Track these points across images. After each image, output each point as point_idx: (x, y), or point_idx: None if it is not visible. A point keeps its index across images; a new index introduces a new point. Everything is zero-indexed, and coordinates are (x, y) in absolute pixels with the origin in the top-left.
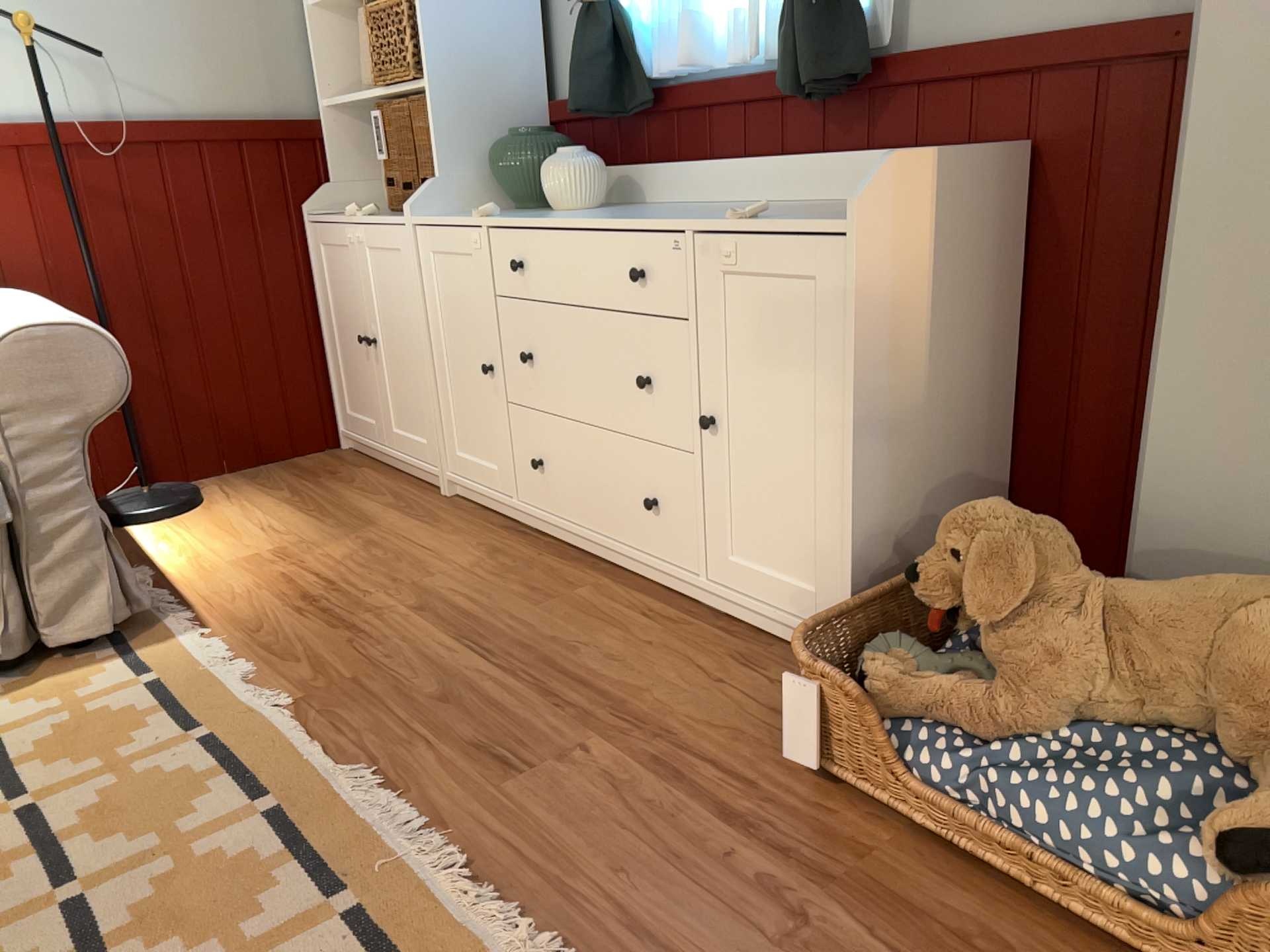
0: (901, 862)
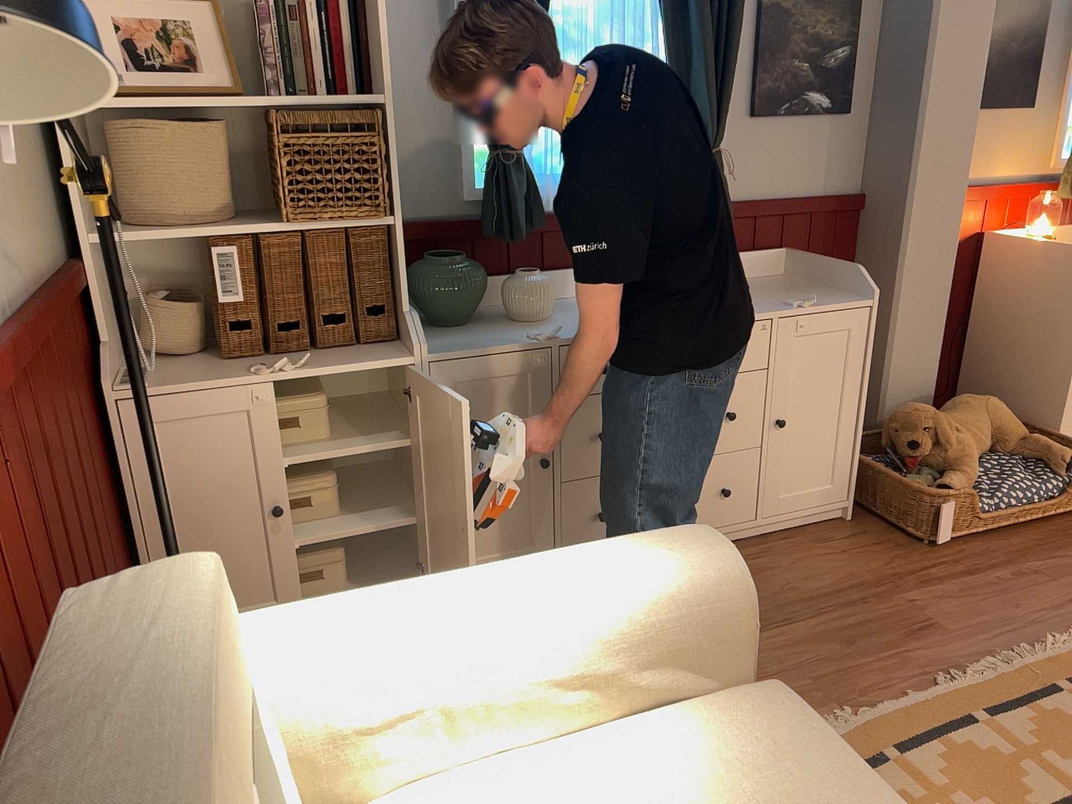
0: (996, 544)
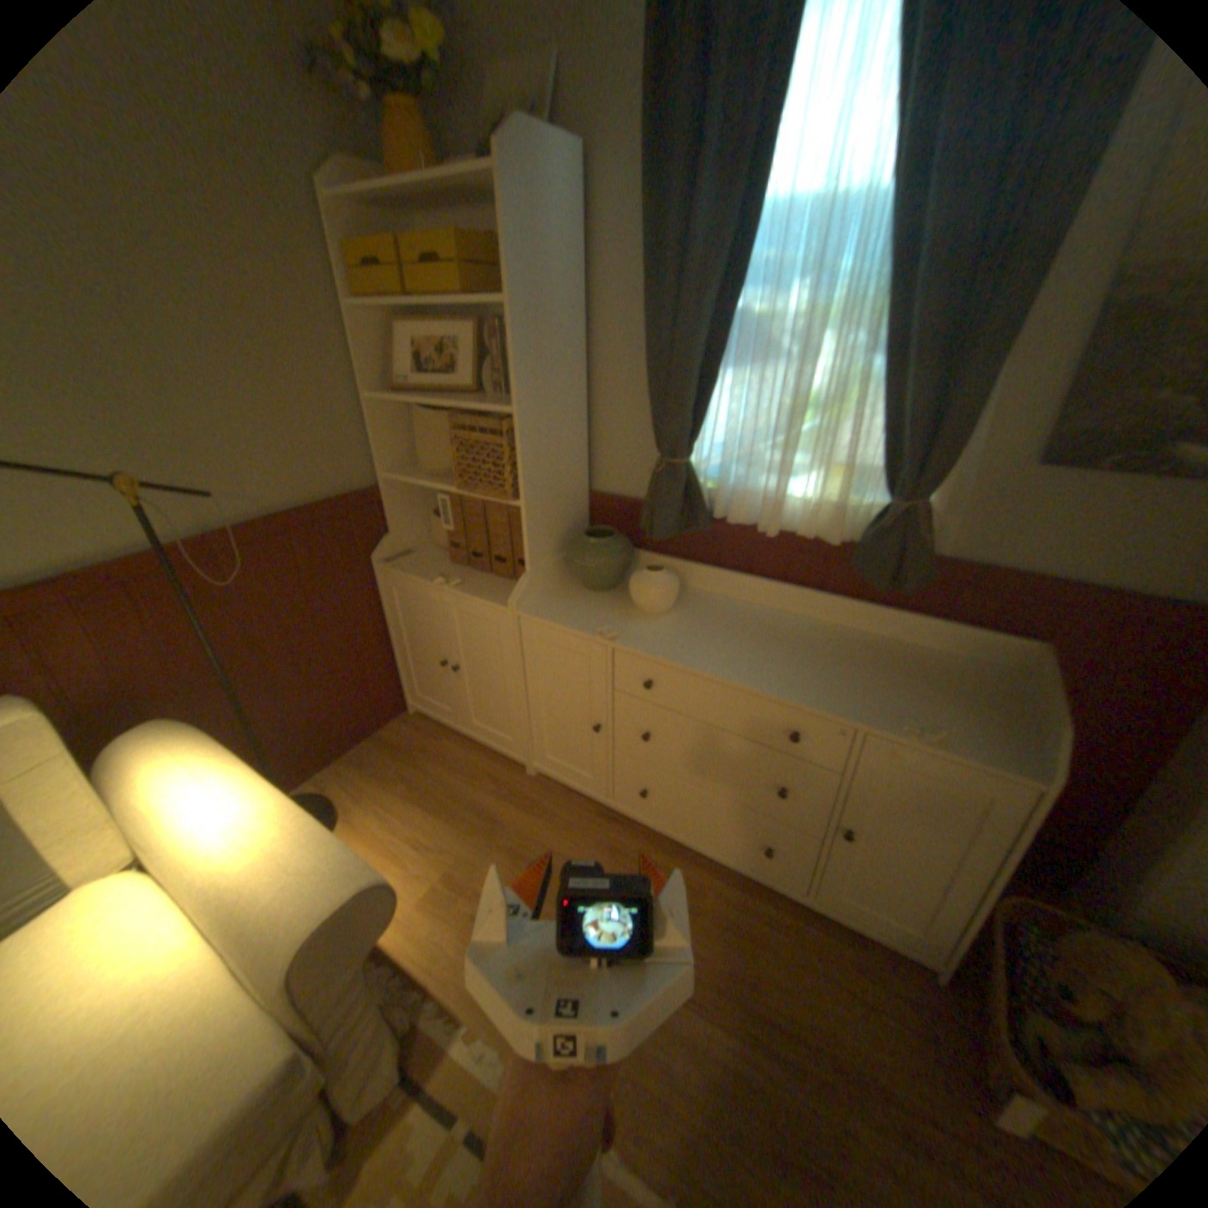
0: None
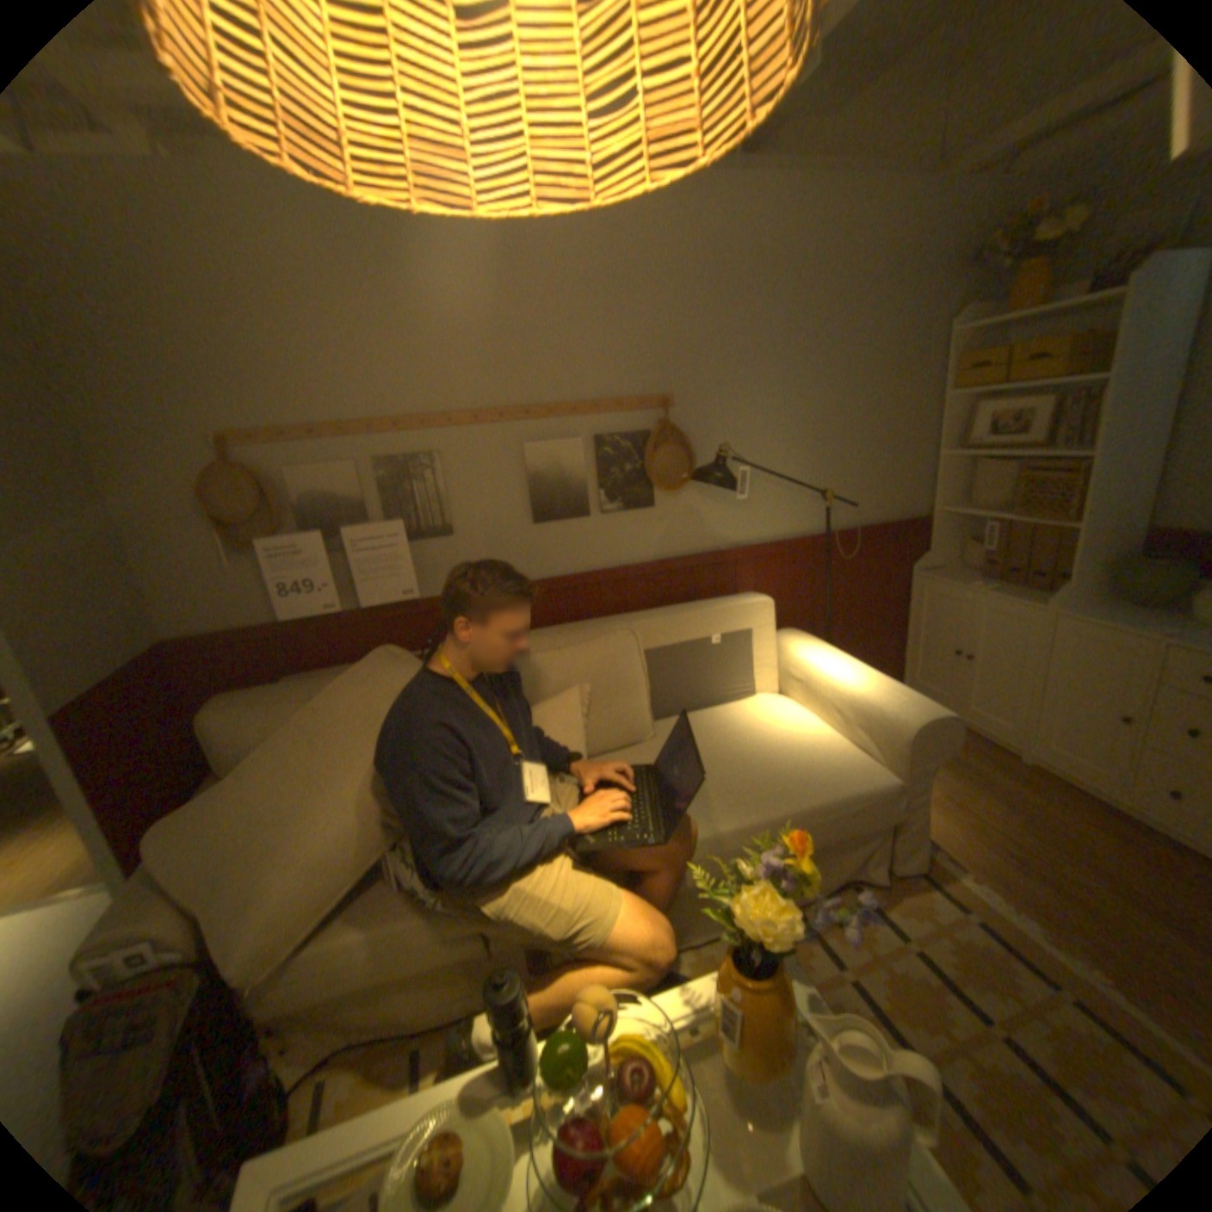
0: None
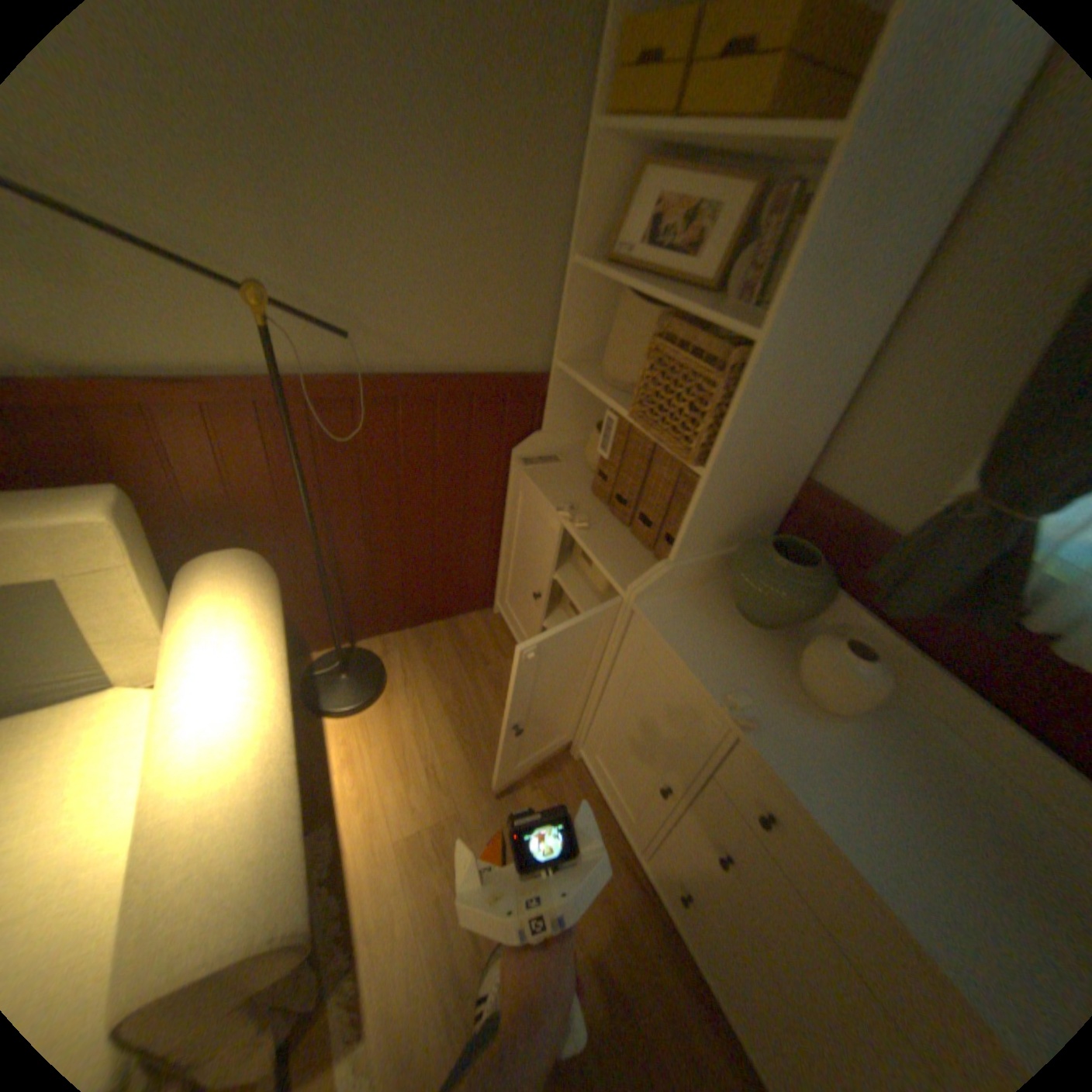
0: None
